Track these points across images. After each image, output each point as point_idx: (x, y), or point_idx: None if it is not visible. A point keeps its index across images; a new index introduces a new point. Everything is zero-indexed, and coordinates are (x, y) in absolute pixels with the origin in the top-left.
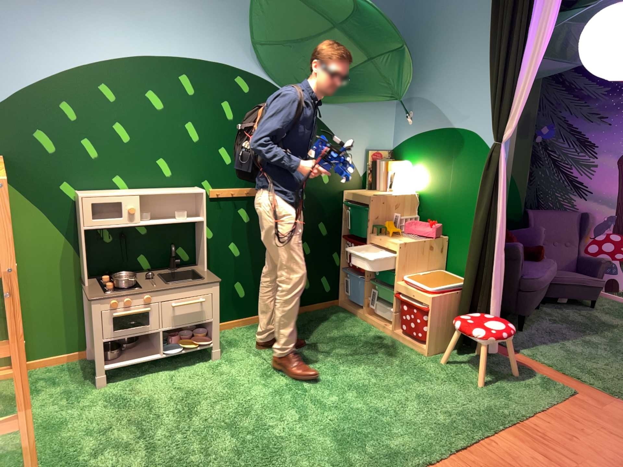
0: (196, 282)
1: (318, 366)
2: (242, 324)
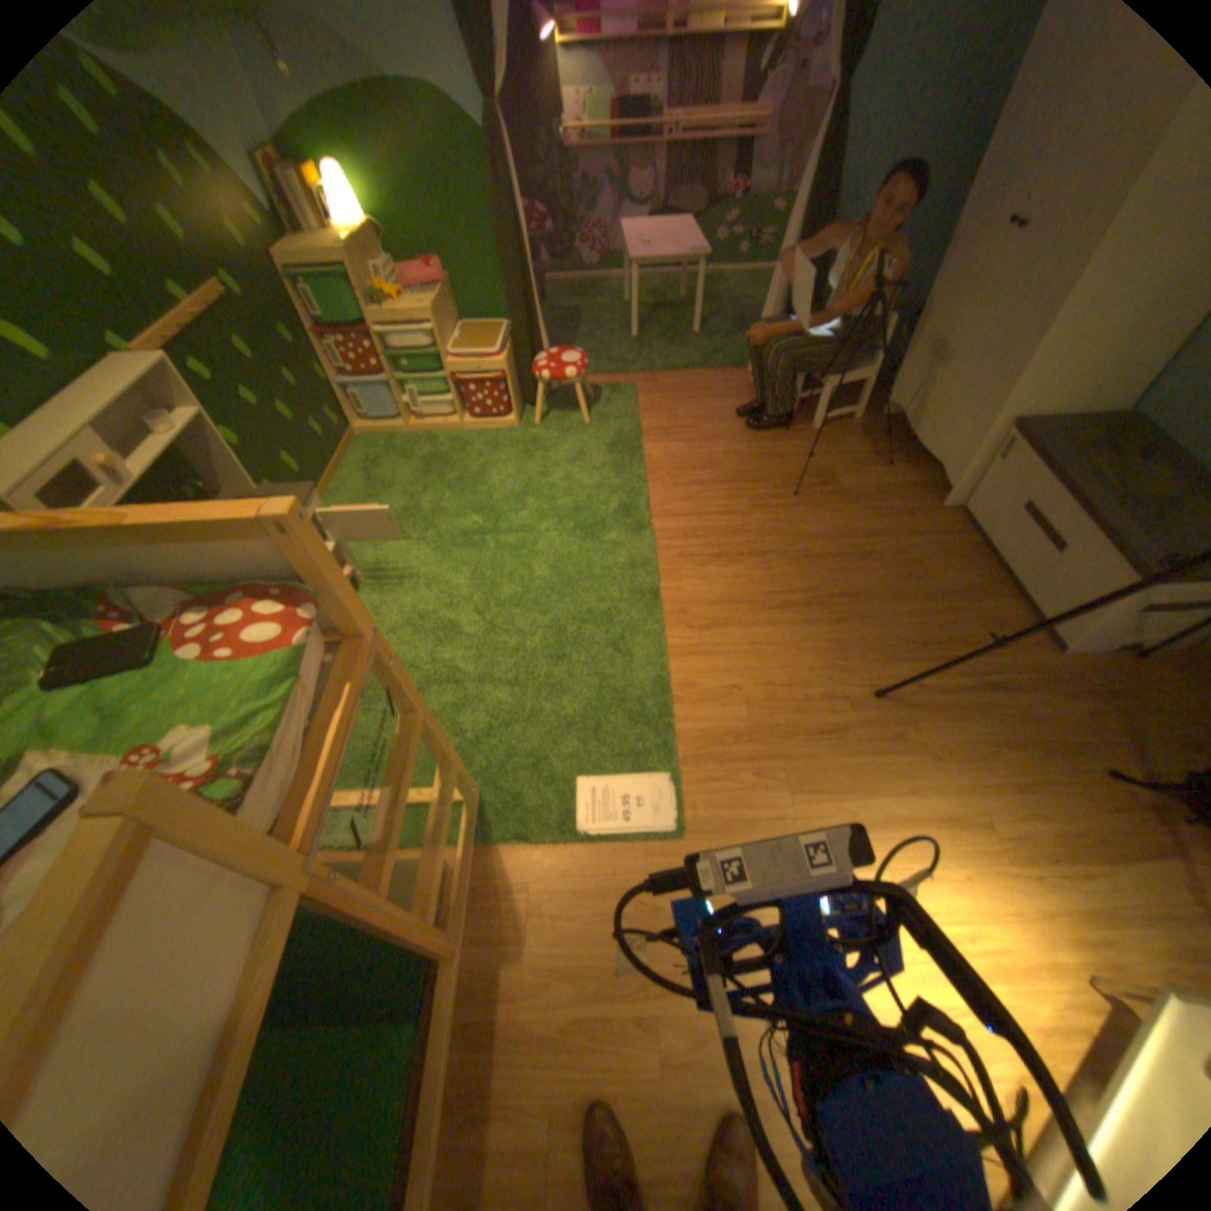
0: None
1: (465, 506)
2: None
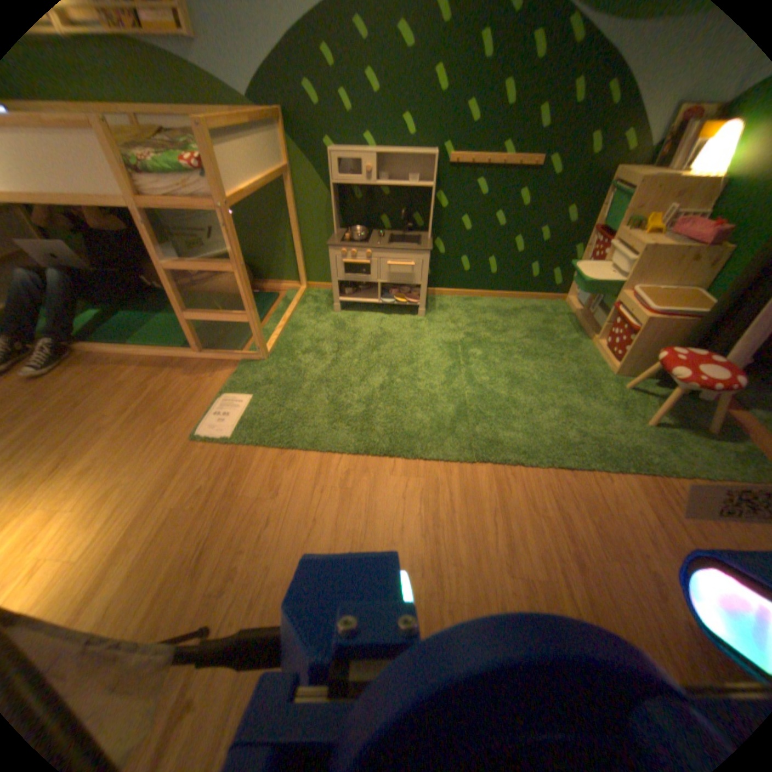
0: (415, 247)
1: (492, 349)
2: (459, 294)
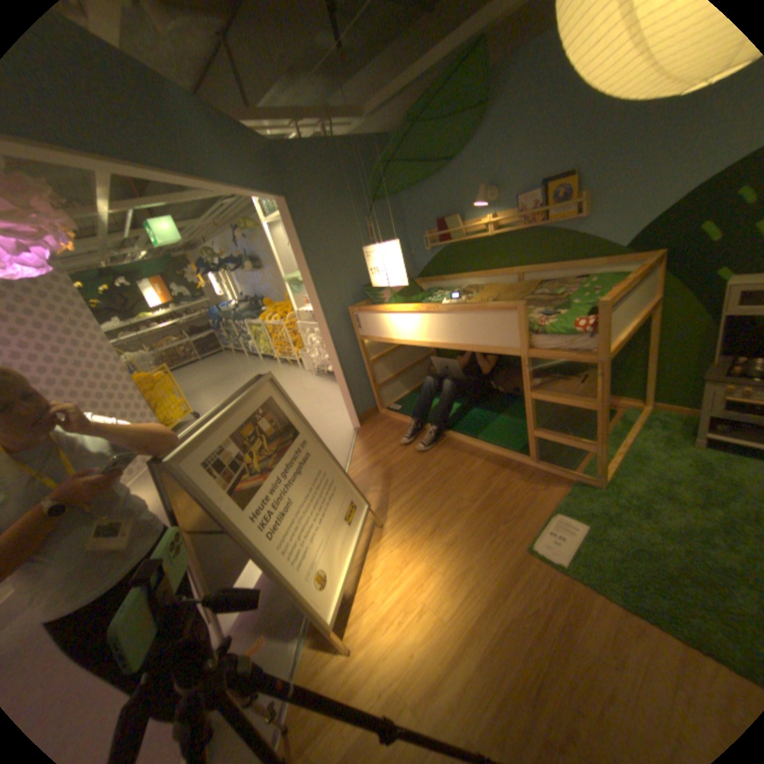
0: None
1: None
2: None
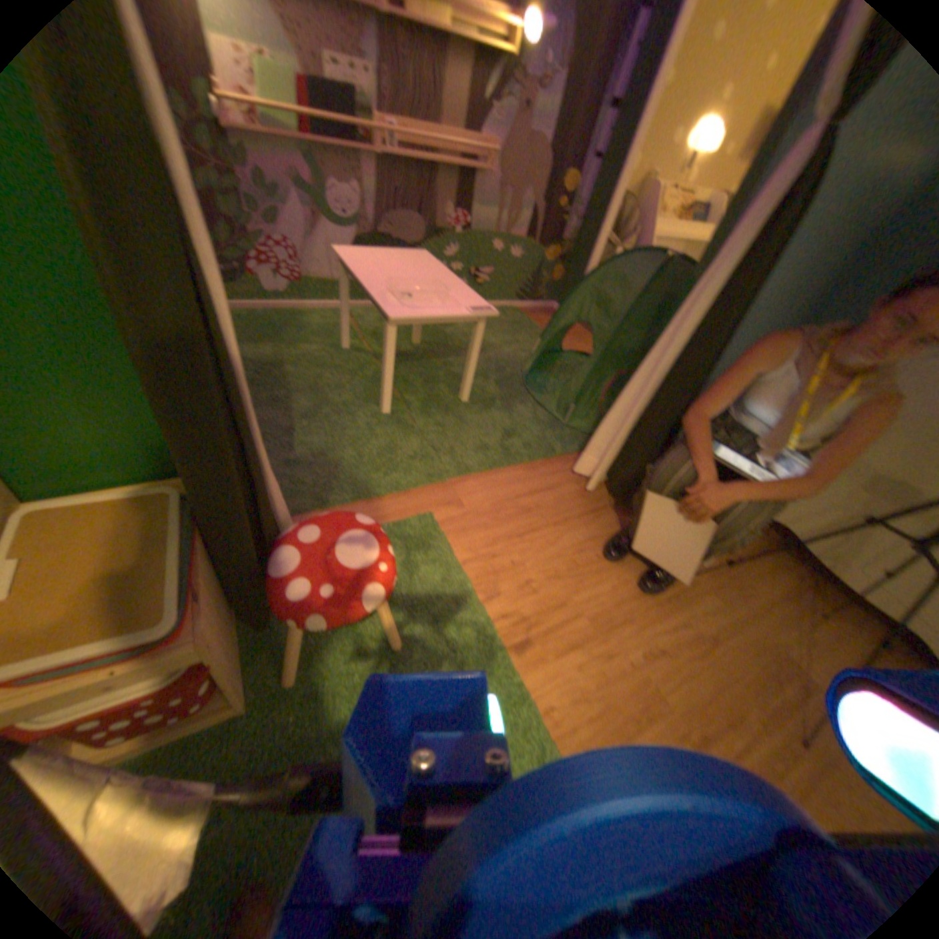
0: None
1: None
2: None
